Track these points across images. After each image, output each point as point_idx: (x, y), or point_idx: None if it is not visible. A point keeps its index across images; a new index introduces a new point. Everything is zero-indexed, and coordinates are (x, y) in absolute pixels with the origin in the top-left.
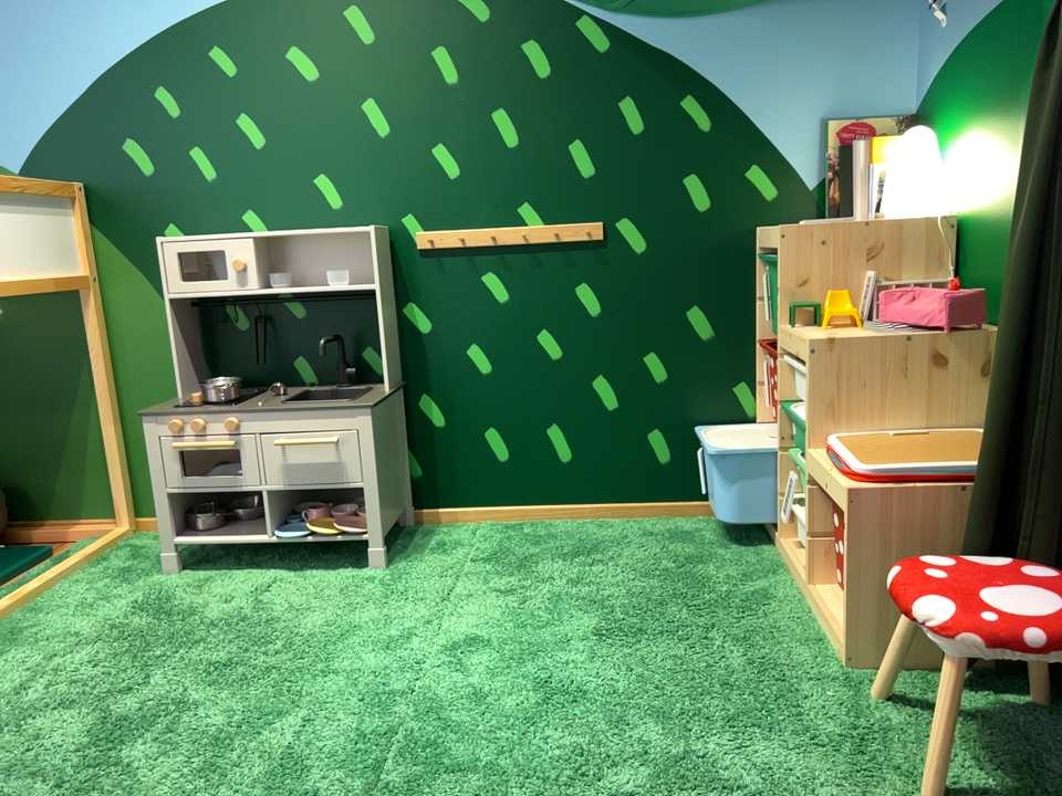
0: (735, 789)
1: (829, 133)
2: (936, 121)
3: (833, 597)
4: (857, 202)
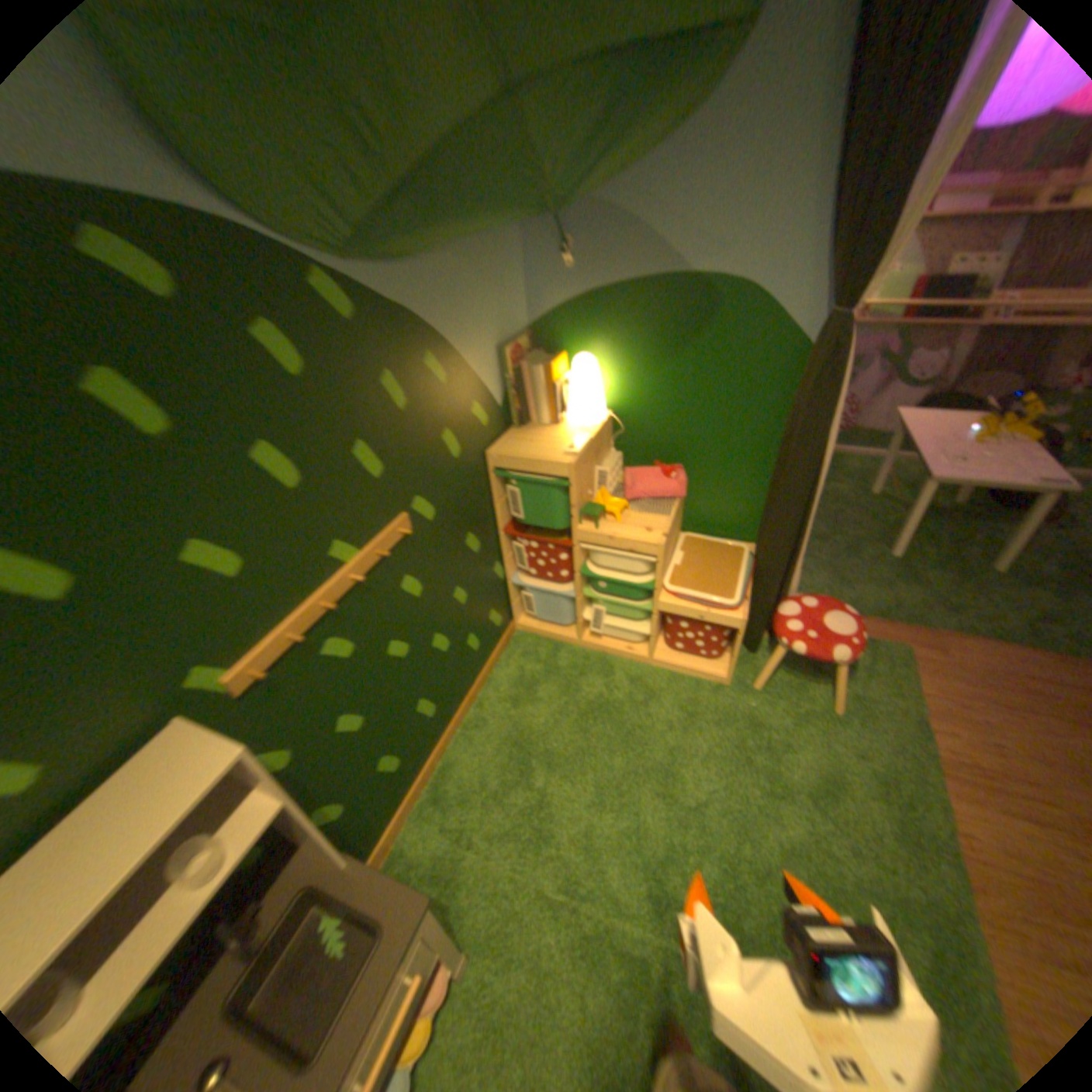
0: (835, 788)
1: (508, 359)
2: (567, 341)
3: (688, 659)
4: (543, 412)
